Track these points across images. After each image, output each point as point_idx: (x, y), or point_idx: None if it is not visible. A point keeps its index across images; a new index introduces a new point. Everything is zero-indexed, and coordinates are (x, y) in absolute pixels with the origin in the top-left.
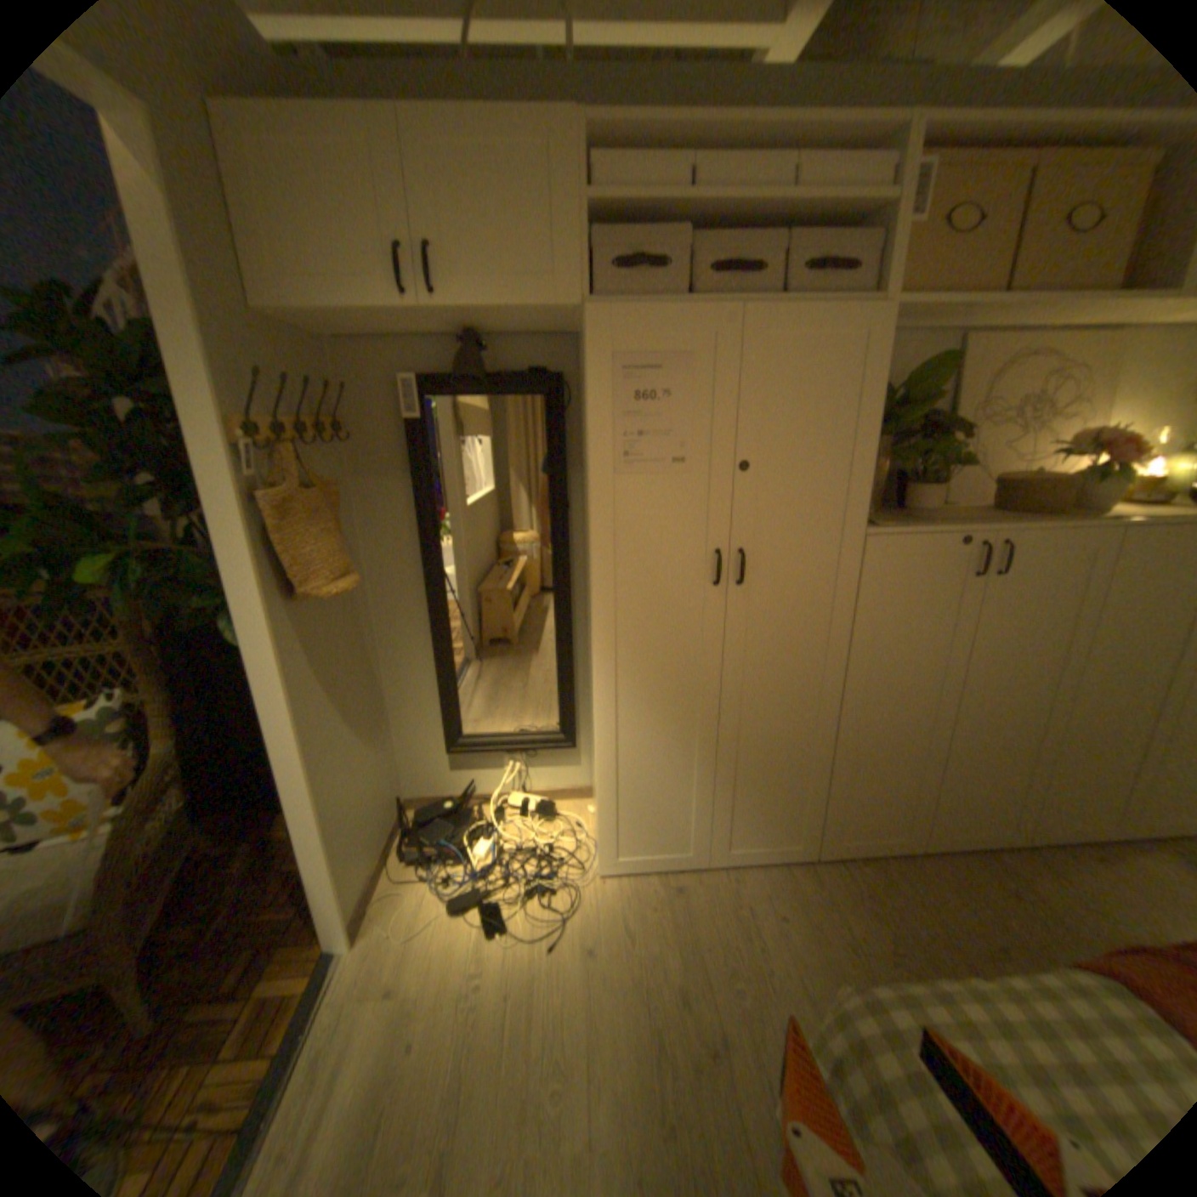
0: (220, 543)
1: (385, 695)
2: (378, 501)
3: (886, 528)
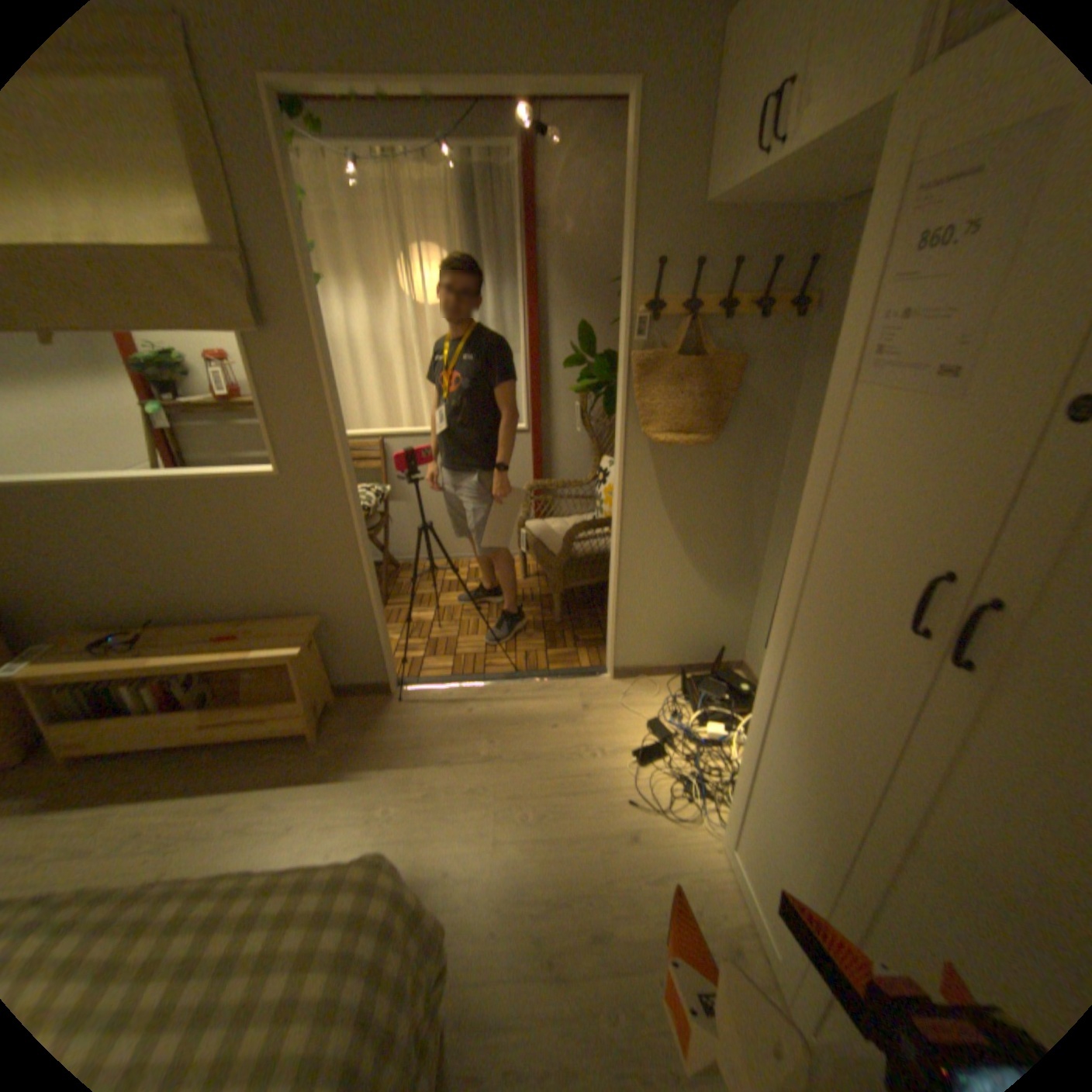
0: (619, 385)
1: (762, 569)
2: (819, 385)
3: None
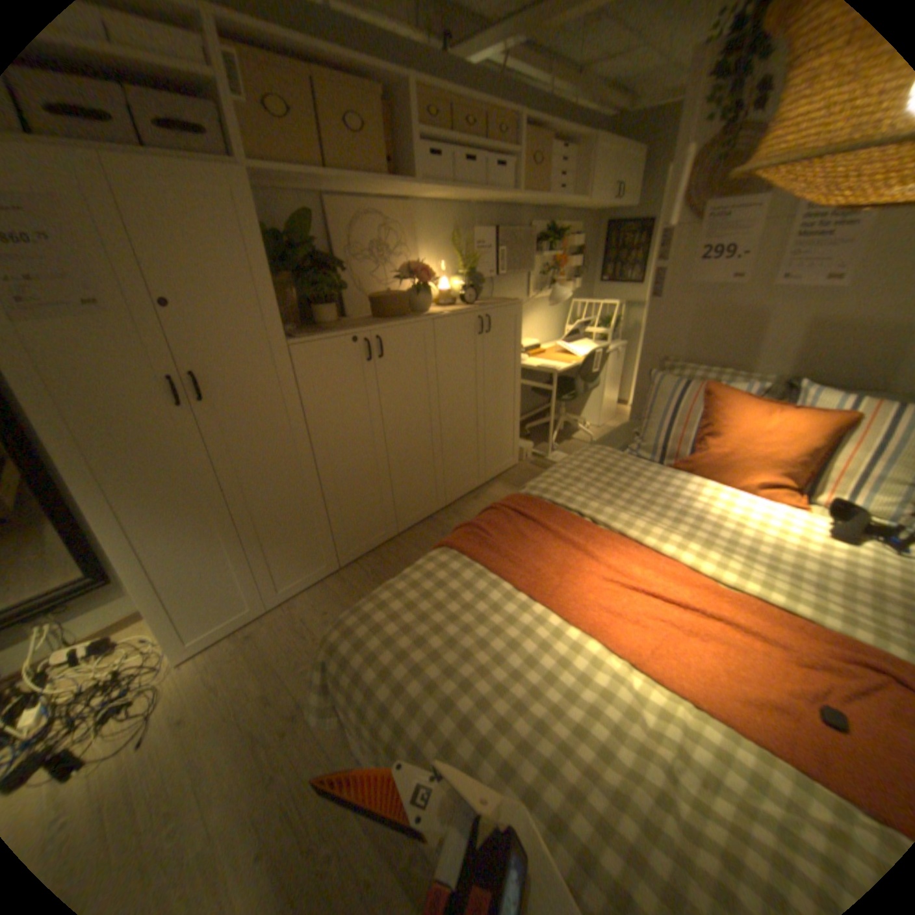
0: None
1: None
2: None
3: (301, 337)
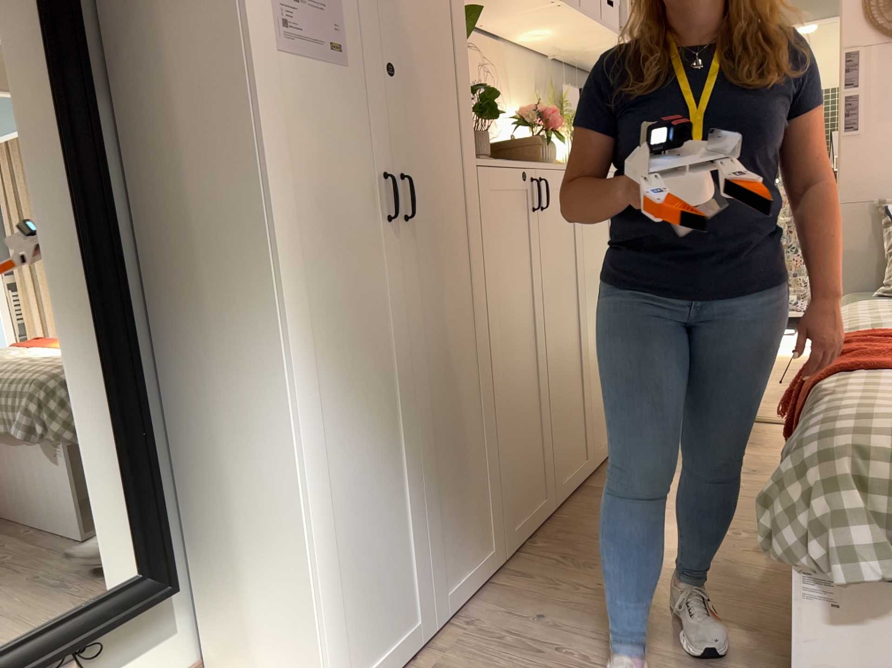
0: None
1: None
2: None
3: (482, 157)
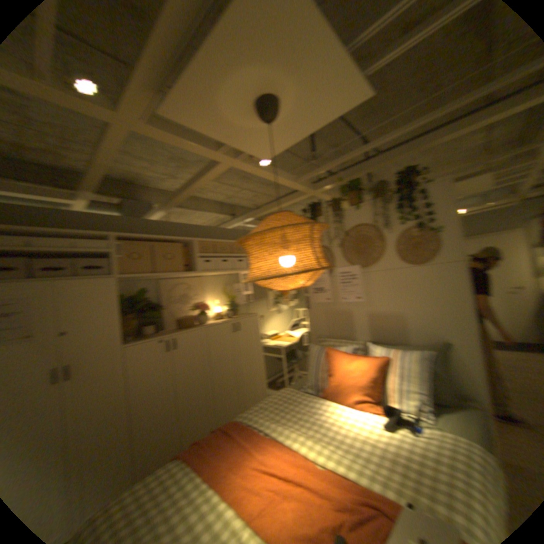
0: None
1: None
2: None
3: (127, 343)
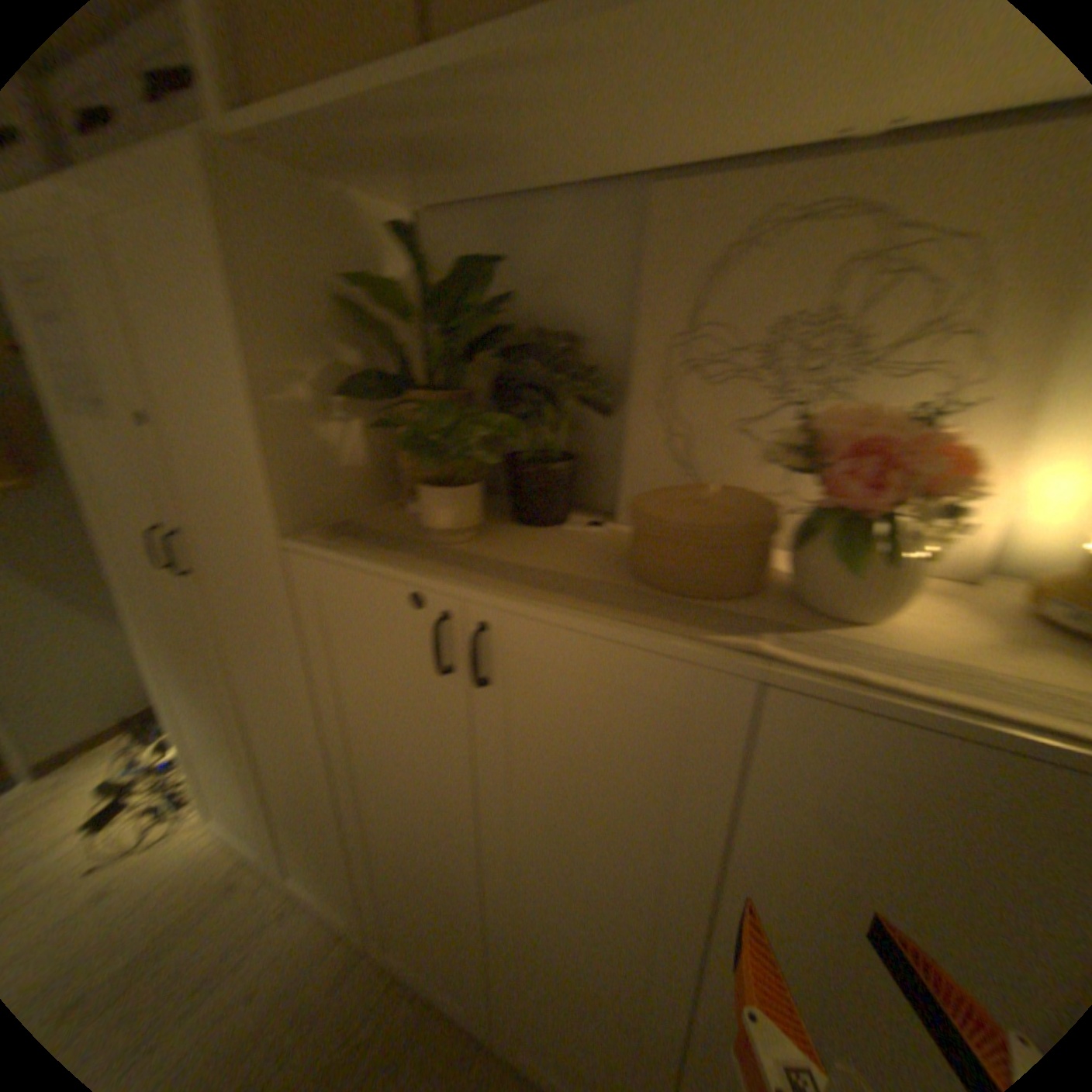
0: None
1: None
2: None
3: (305, 540)
